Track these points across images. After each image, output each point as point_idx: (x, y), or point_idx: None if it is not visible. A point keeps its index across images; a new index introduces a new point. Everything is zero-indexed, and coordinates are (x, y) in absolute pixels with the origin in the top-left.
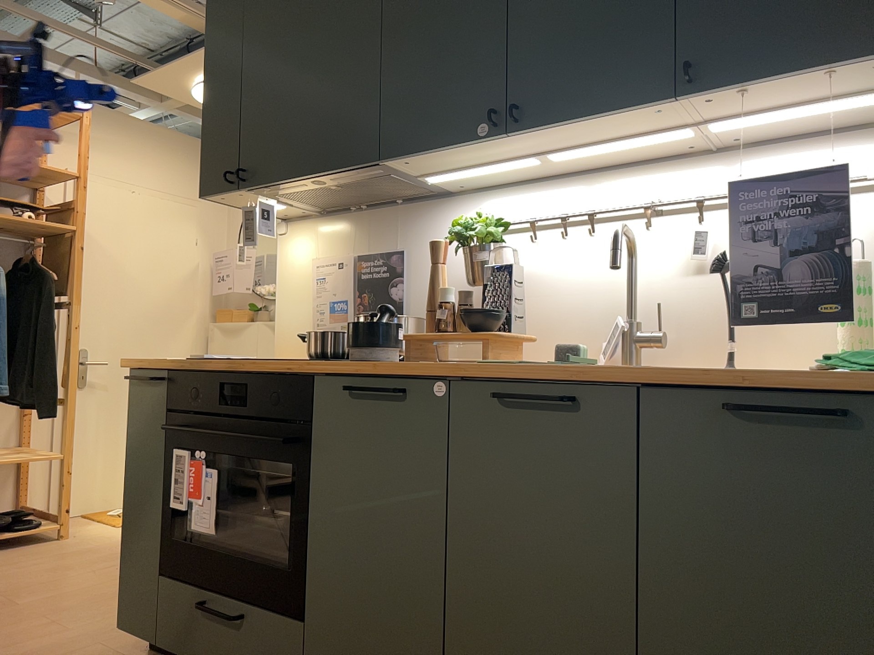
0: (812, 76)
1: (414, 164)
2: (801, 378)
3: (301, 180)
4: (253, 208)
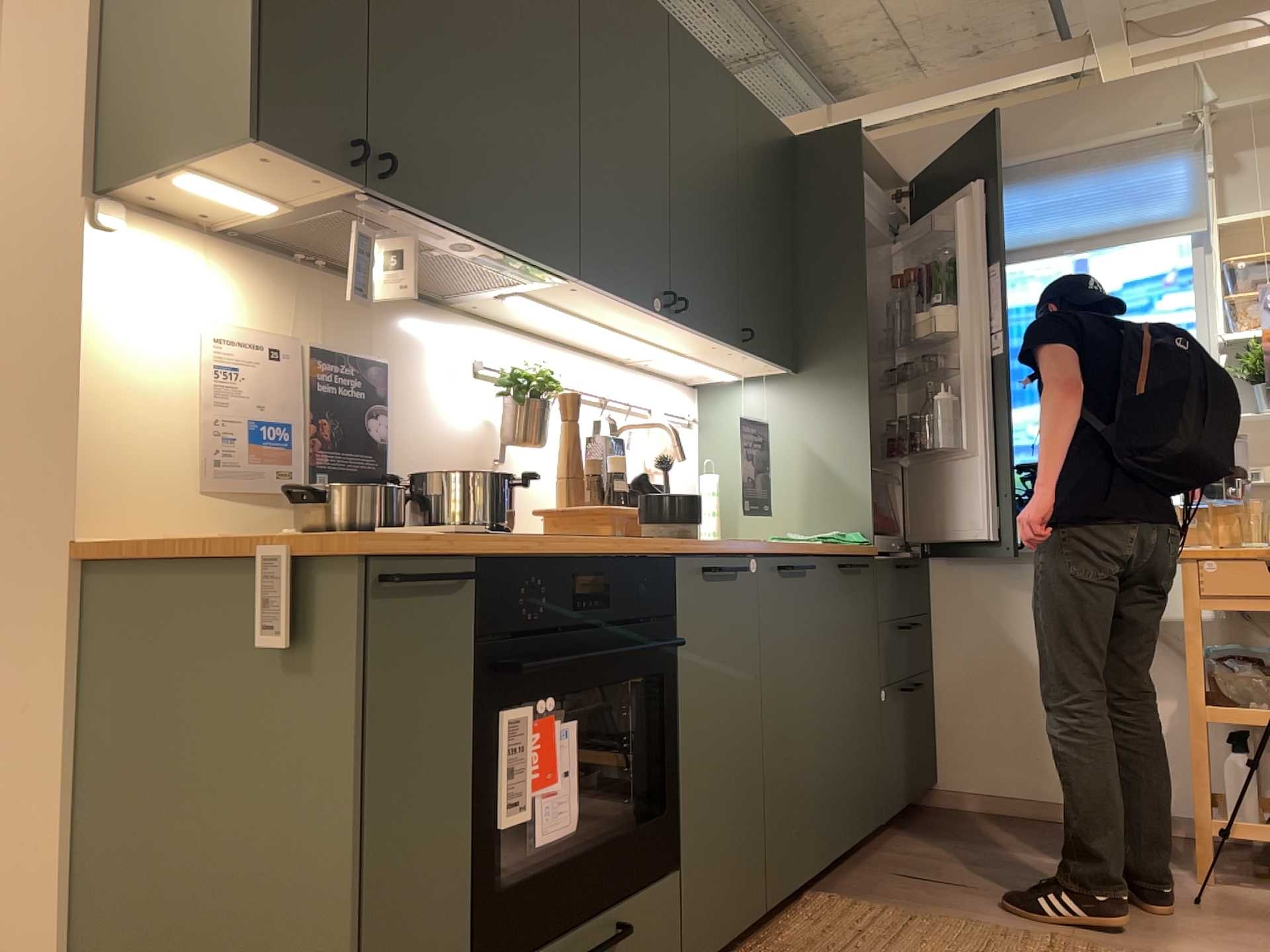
0: (766, 362)
1: (565, 289)
2: (847, 549)
3: (465, 235)
4: (371, 232)
